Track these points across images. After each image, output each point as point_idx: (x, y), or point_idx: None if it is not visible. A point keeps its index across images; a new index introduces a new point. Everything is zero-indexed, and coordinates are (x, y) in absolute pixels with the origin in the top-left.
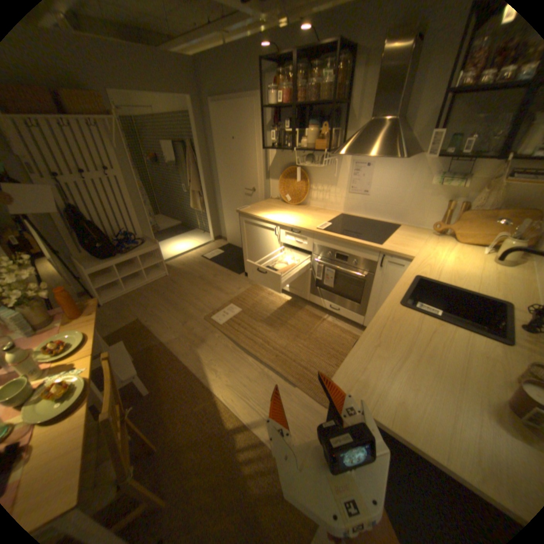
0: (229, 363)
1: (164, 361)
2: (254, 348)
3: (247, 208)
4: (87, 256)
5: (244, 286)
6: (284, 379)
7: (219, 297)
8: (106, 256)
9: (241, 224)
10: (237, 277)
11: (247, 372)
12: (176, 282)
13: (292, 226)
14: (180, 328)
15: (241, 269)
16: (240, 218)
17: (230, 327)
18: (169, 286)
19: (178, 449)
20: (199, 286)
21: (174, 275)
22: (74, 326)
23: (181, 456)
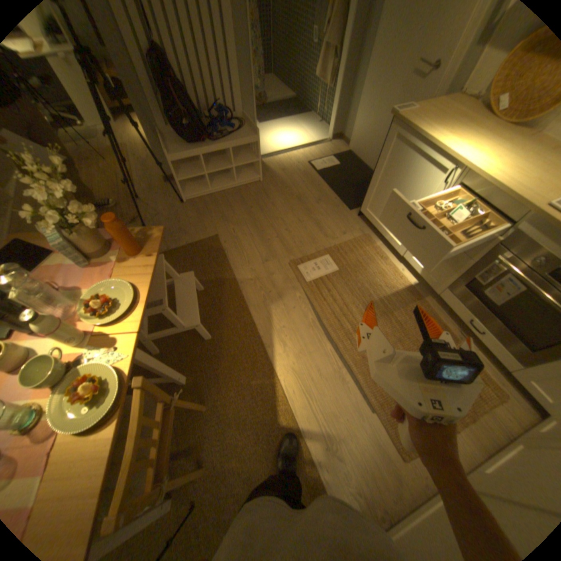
0: (304, 341)
1: (234, 305)
2: (339, 334)
3: (414, 109)
4: (174, 132)
5: (352, 232)
6: (364, 395)
7: (315, 237)
8: (194, 138)
9: (389, 137)
10: (347, 213)
11: (321, 363)
12: (269, 195)
13: (497, 180)
14: (260, 266)
15: (355, 202)
16: (393, 125)
17: (318, 290)
18: (259, 199)
19: (226, 420)
20: (295, 211)
21: (268, 183)
22: (130, 269)
23: (228, 431)
